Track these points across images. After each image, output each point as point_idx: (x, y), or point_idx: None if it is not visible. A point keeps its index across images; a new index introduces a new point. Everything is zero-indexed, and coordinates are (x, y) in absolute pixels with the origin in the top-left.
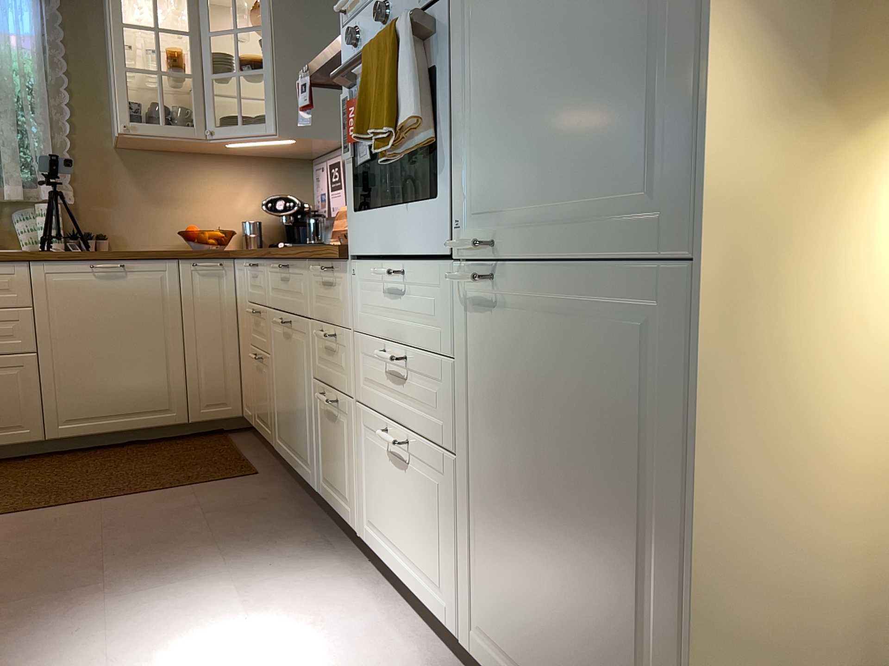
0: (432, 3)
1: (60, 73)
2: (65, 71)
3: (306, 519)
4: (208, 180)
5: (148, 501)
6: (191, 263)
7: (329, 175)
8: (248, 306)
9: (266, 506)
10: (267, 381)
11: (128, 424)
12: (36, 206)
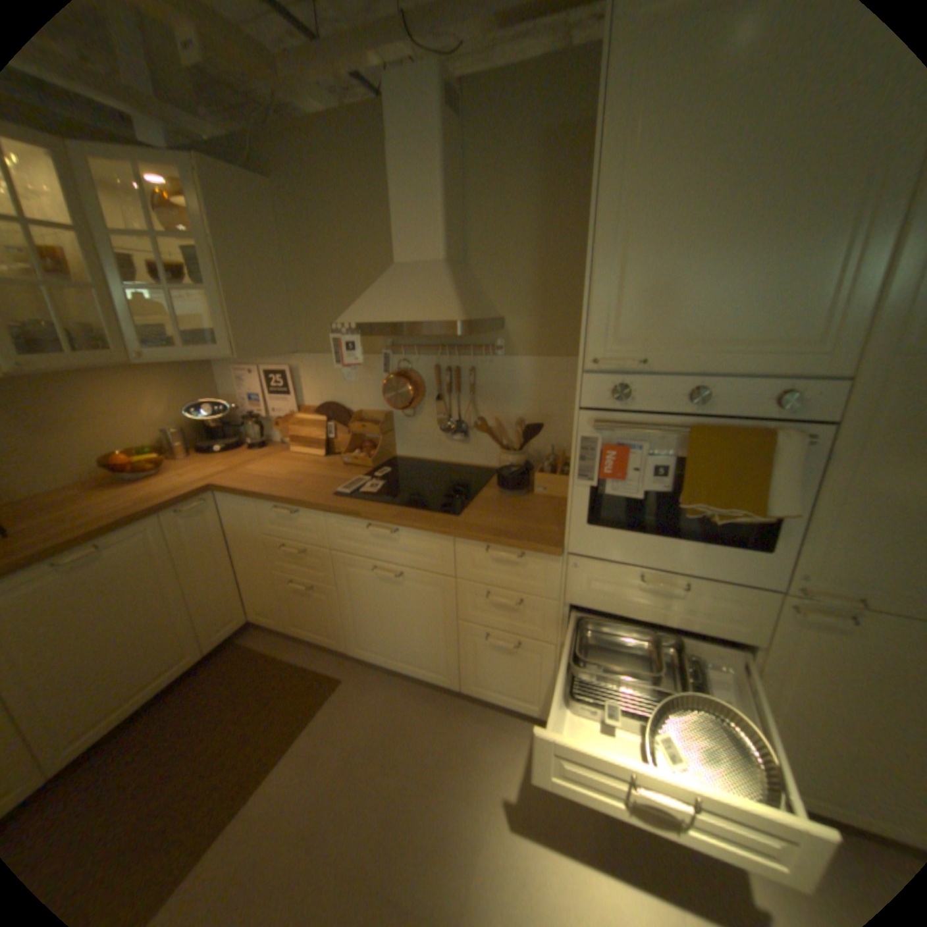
0: (796, 419)
1: None
2: None
3: (449, 711)
4: (104, 395)
5: (292, 777)
6: (174, 512)
7: (265, 381)
8: (267, 539)
9: (403, 716)
10: (329, 605)
11: (148, 697)
12: None
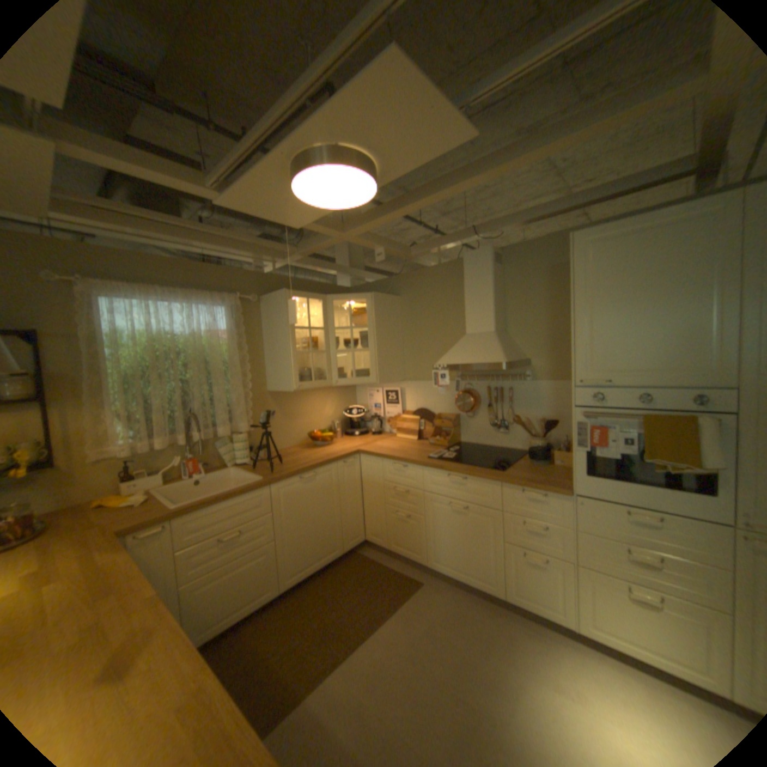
0: (708, 411)
1: (243, 354)
2: (246, 352)
3: (498, 616)
4: (312, 402)
5: (398, 628)
6: (343, 462)
7: (385, 396)
8: (386, 484)
9: (465, 612)
10: (419, 530)
11: (319, 568)
12: (234, 438)
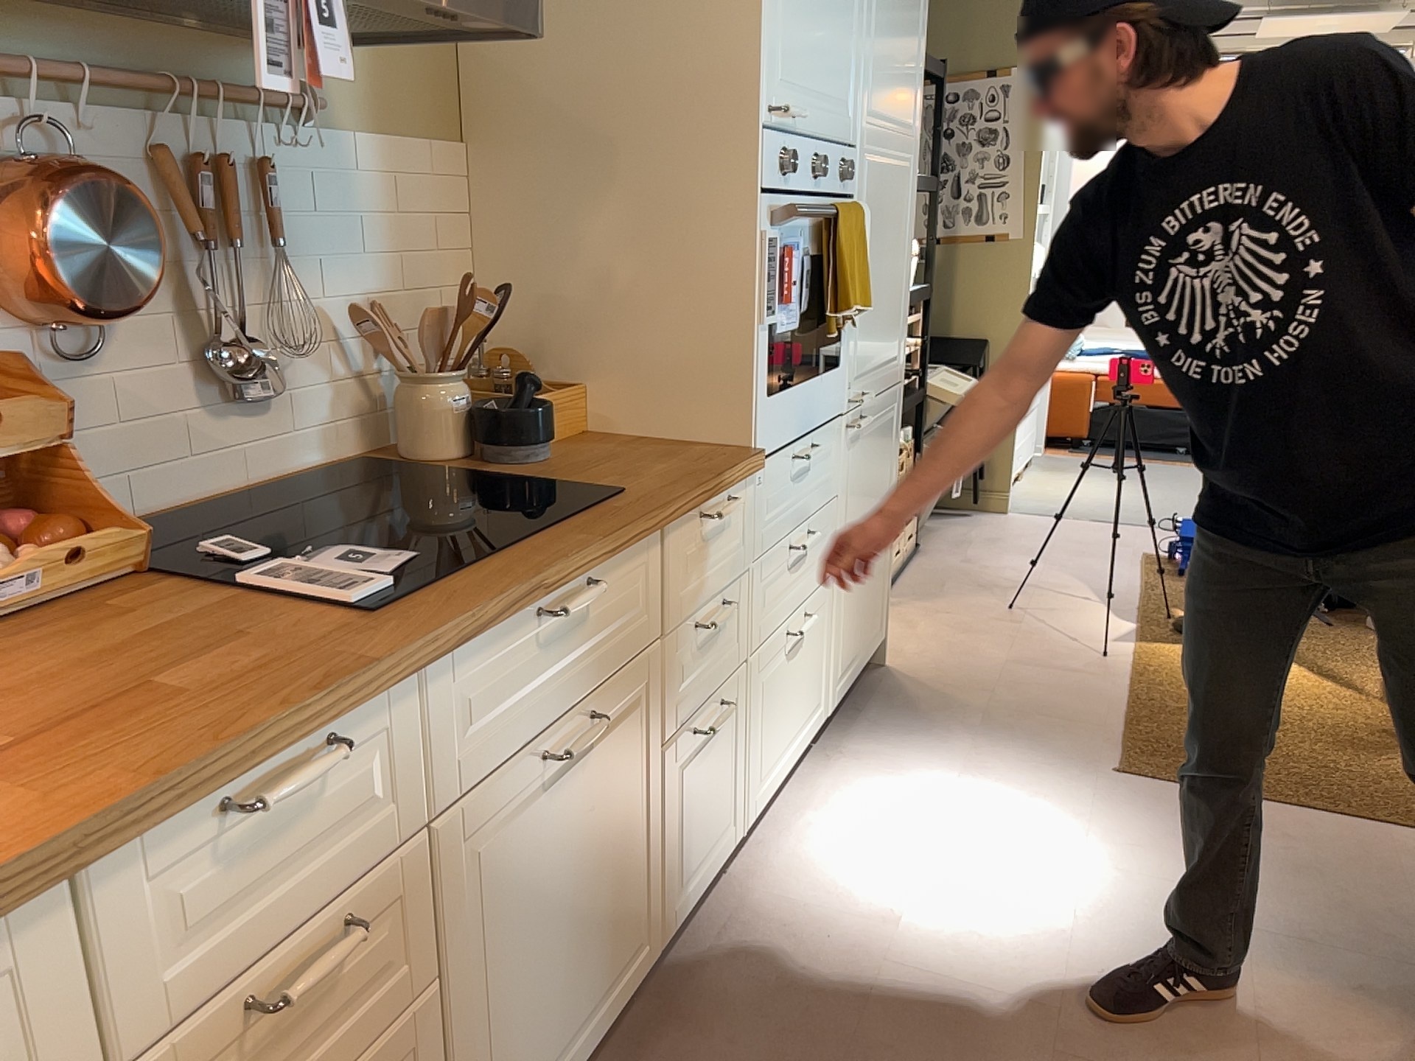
0: (845, 196)
1: None
2: None
3: (663, 1019)
4: None
5: None
6: None
7: None
8: None
9: None
10: None
11: None
12: None
